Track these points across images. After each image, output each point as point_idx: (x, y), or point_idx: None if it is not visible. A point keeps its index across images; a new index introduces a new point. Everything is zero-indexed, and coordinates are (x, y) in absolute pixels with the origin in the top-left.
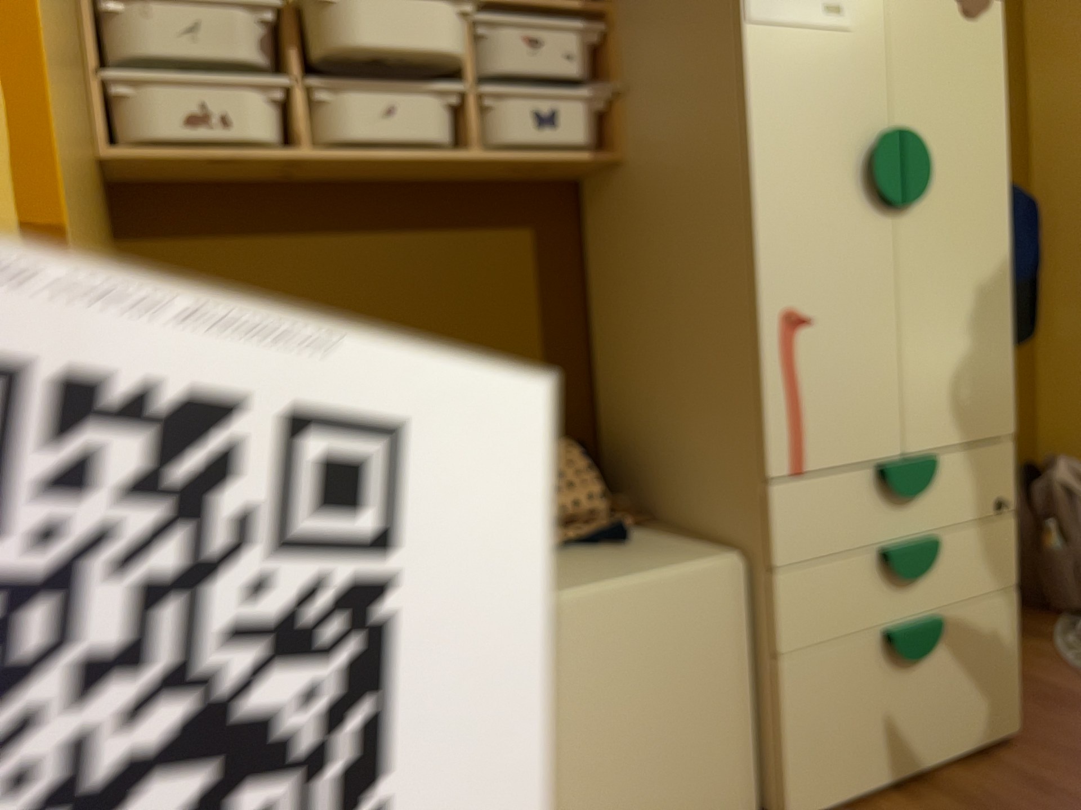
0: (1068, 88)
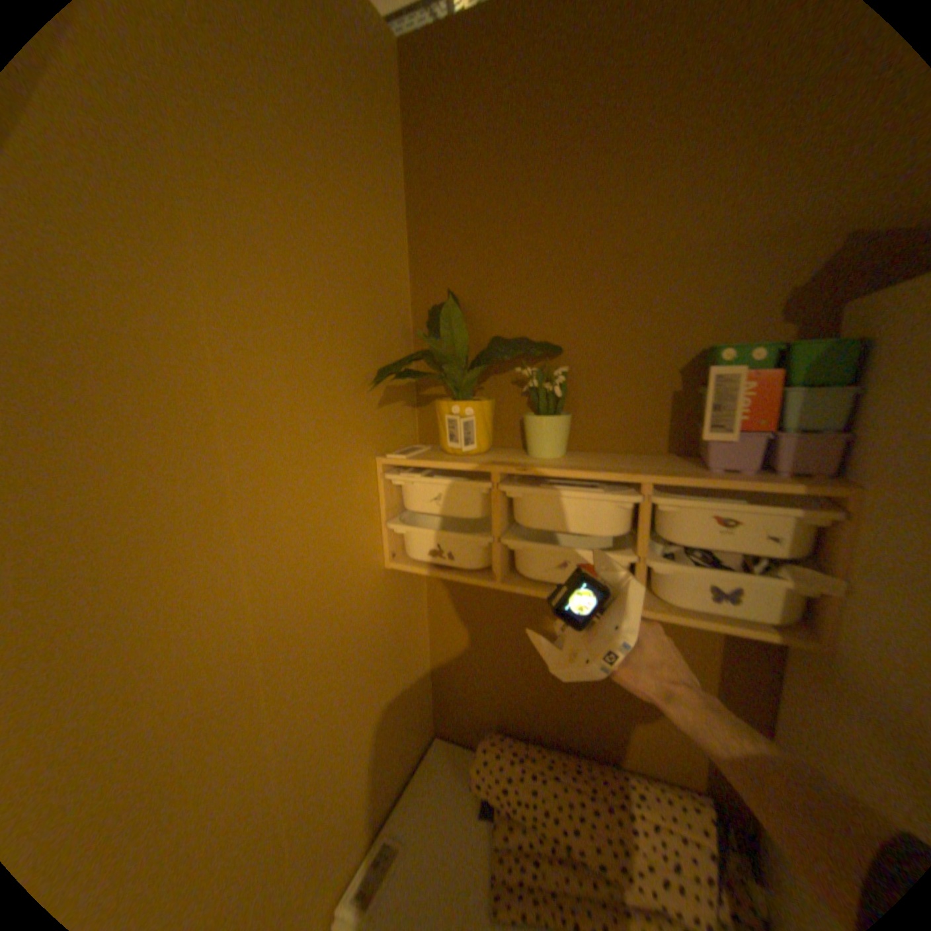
0: None
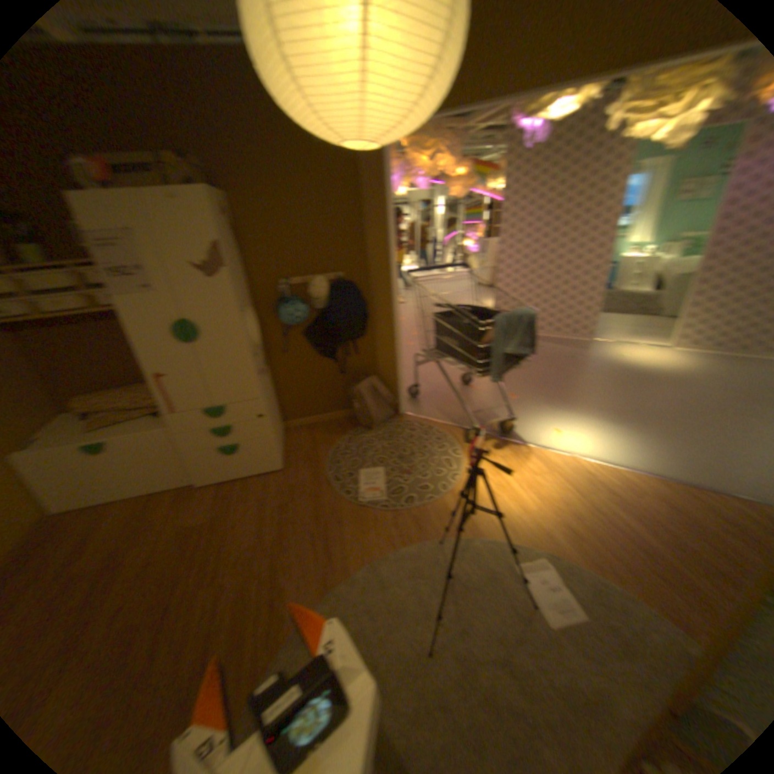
0: (374, 244)
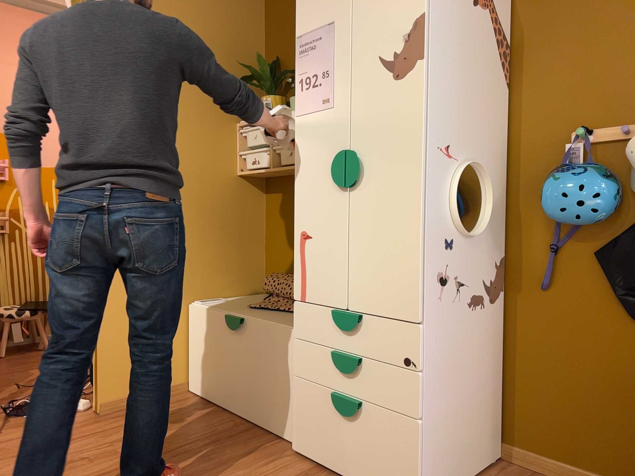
0: None
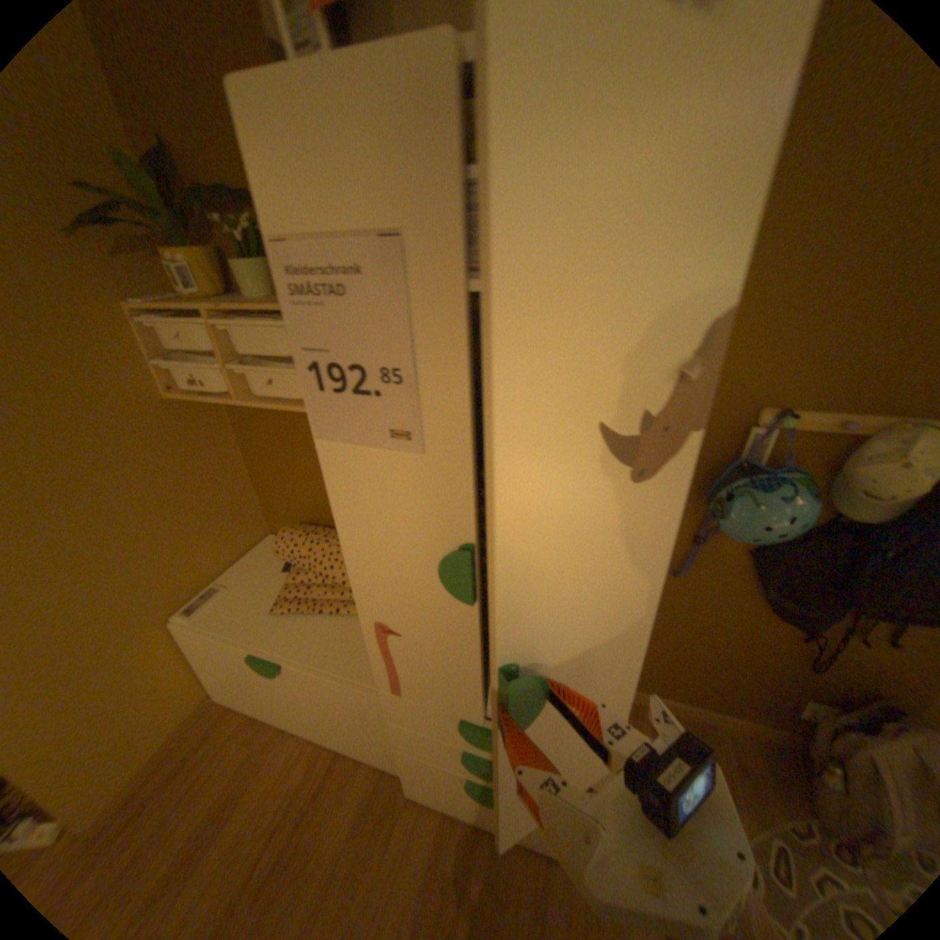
0: None
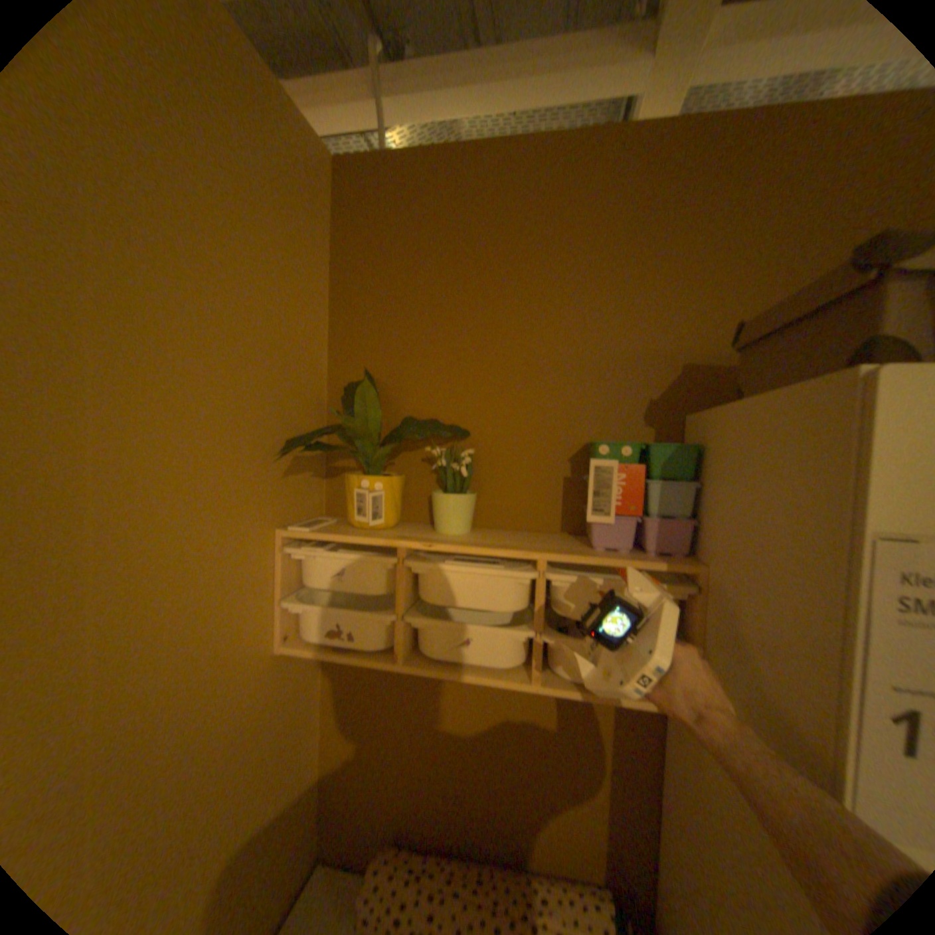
0: None
